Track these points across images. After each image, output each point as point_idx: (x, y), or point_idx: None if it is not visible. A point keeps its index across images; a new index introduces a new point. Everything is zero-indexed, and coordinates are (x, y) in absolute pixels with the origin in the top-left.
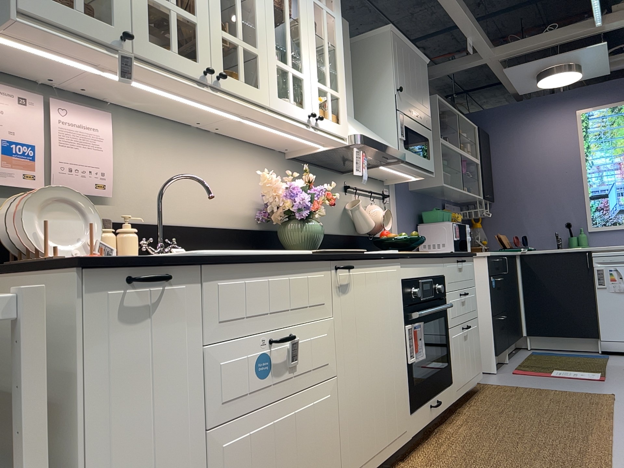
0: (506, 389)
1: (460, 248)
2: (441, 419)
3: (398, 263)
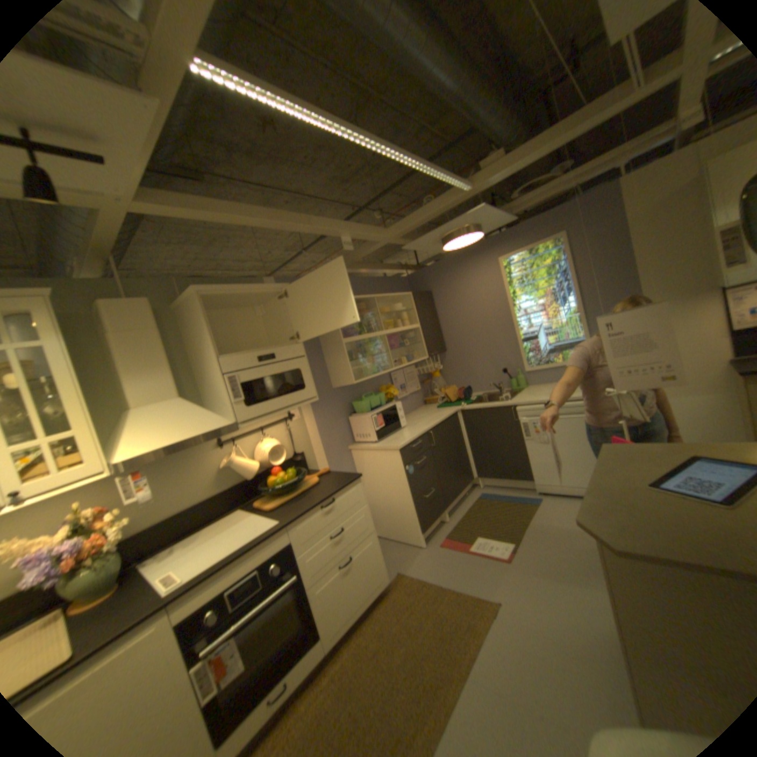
0: (411, 591)
1: (385, 433)
2: (314, 675)
3: (157, 619)
